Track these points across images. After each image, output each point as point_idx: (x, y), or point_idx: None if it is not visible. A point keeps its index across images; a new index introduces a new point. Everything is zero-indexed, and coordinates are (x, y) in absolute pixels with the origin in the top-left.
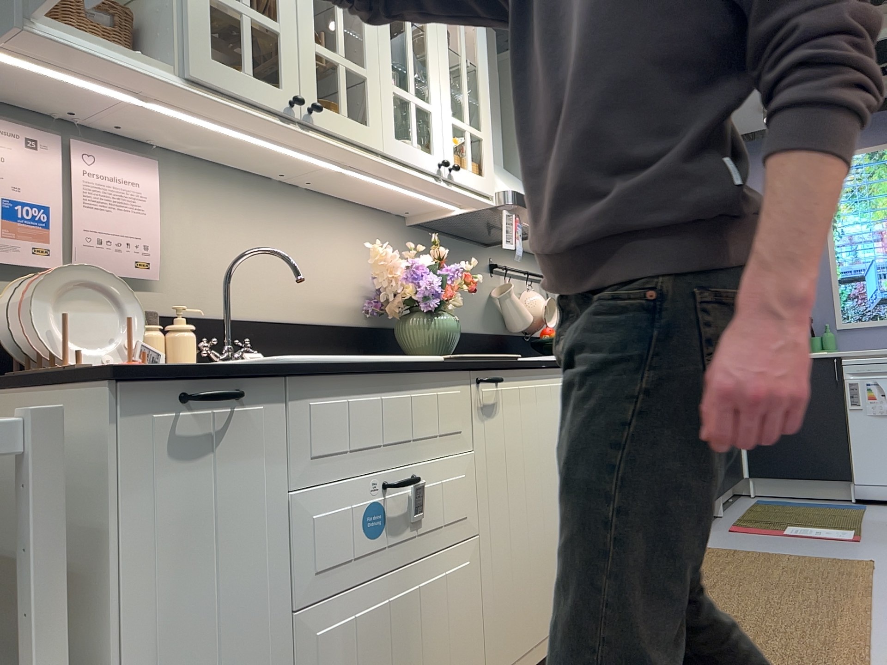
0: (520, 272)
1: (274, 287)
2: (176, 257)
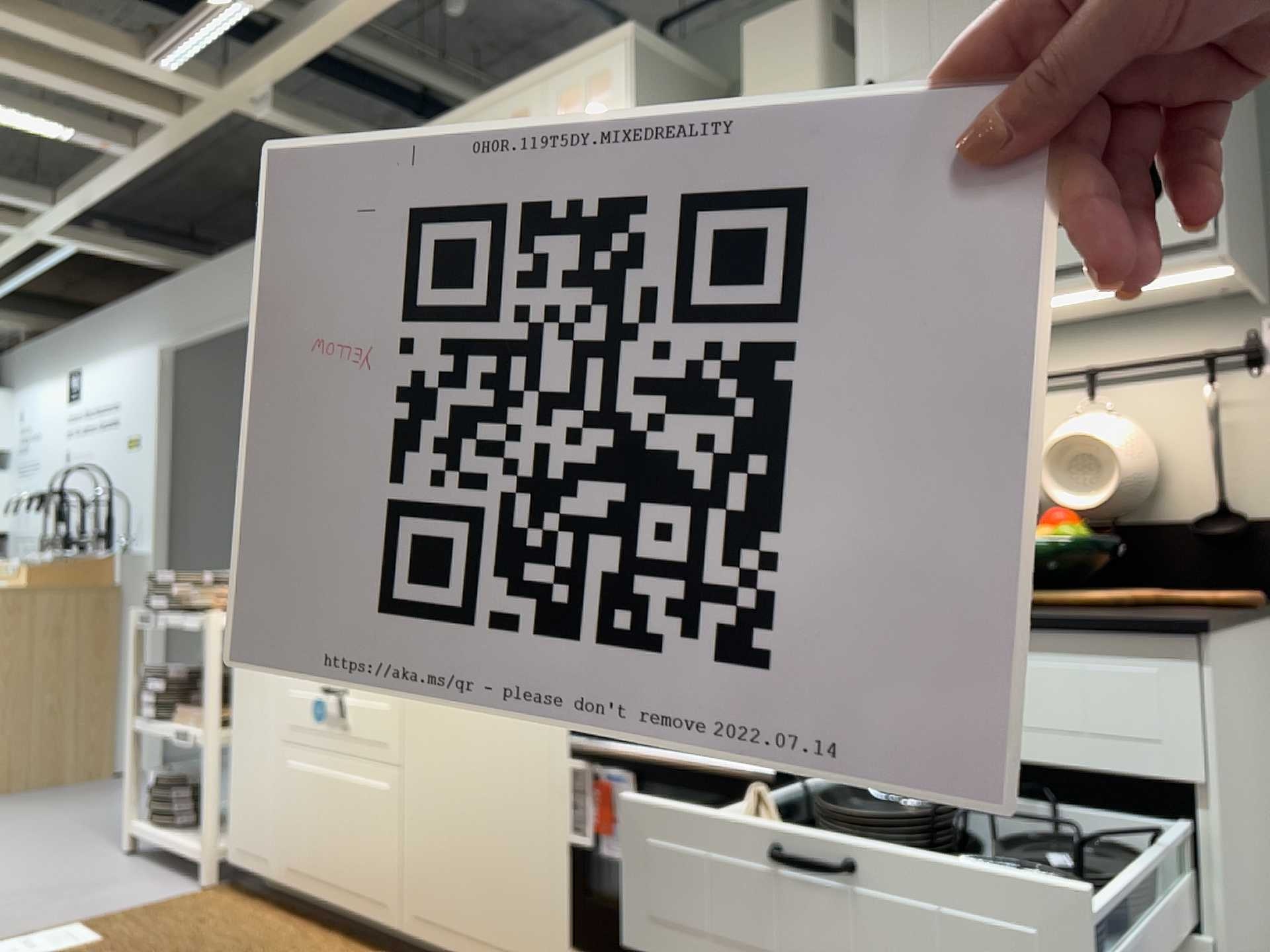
0: (1058, 378)
1: None
2: None
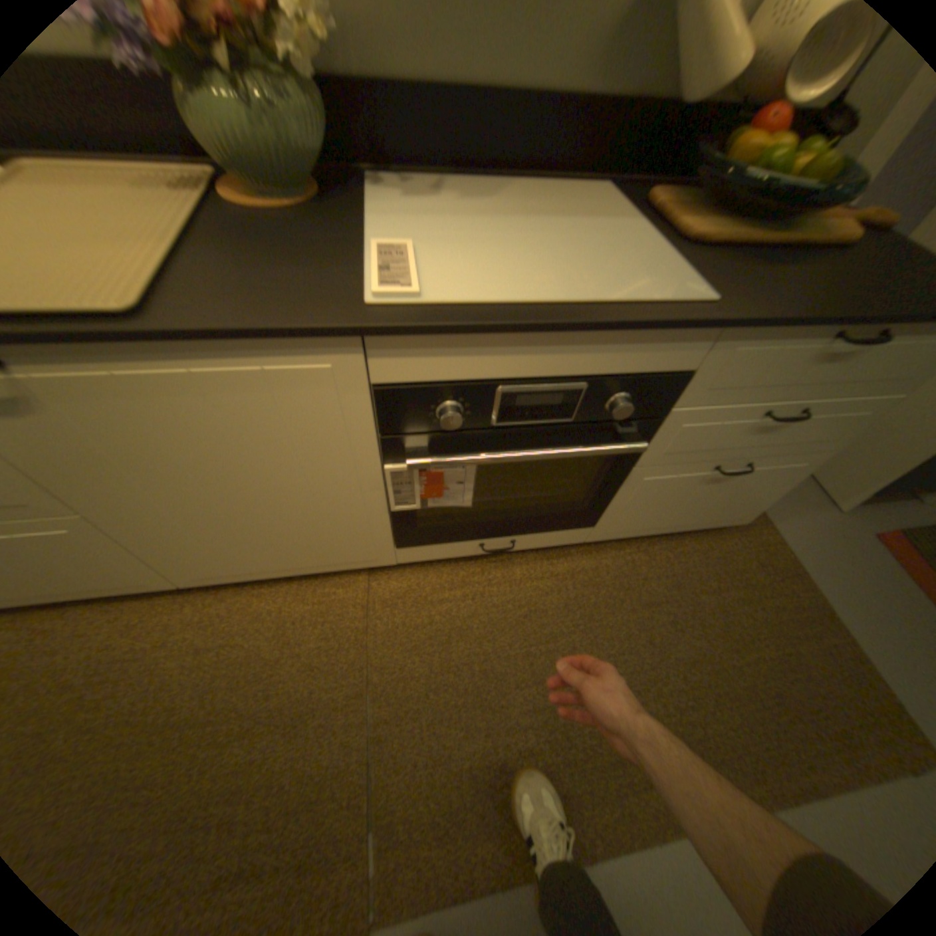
0: None
1: None
2: None
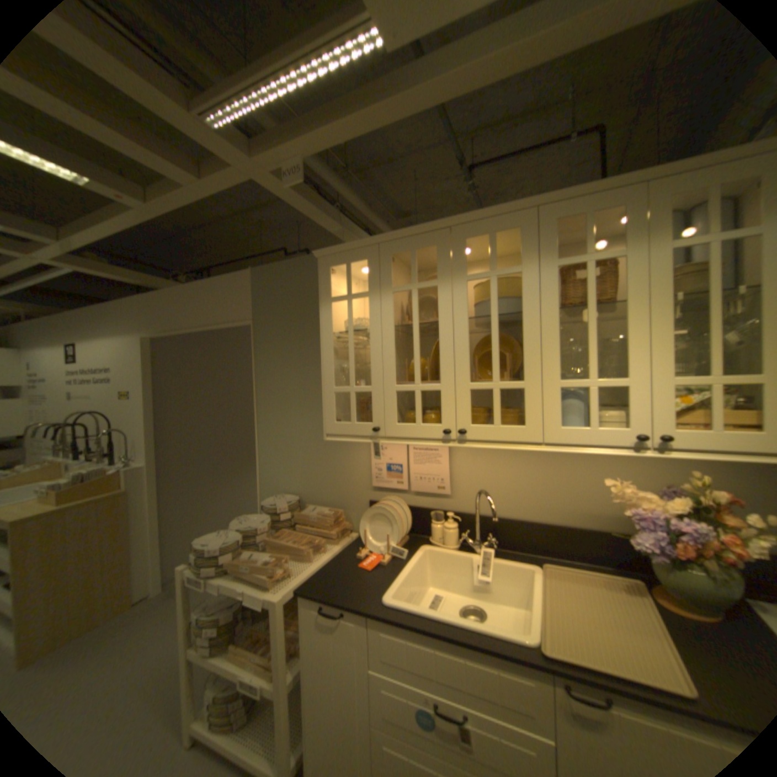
0: None
1: (533, 500)
2: (462, 482)
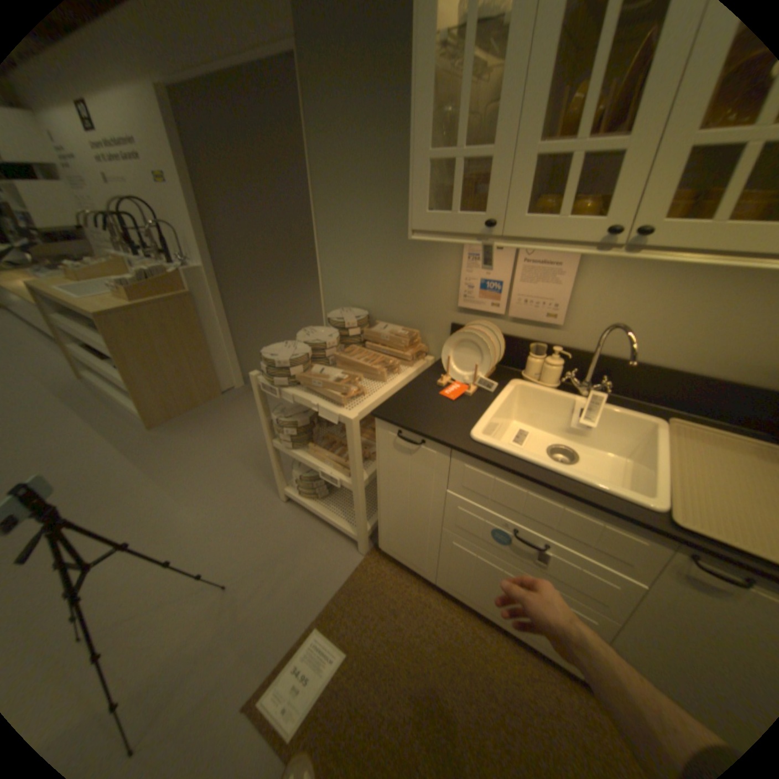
0: None
1: (687, 342)
2: (585, 310)
